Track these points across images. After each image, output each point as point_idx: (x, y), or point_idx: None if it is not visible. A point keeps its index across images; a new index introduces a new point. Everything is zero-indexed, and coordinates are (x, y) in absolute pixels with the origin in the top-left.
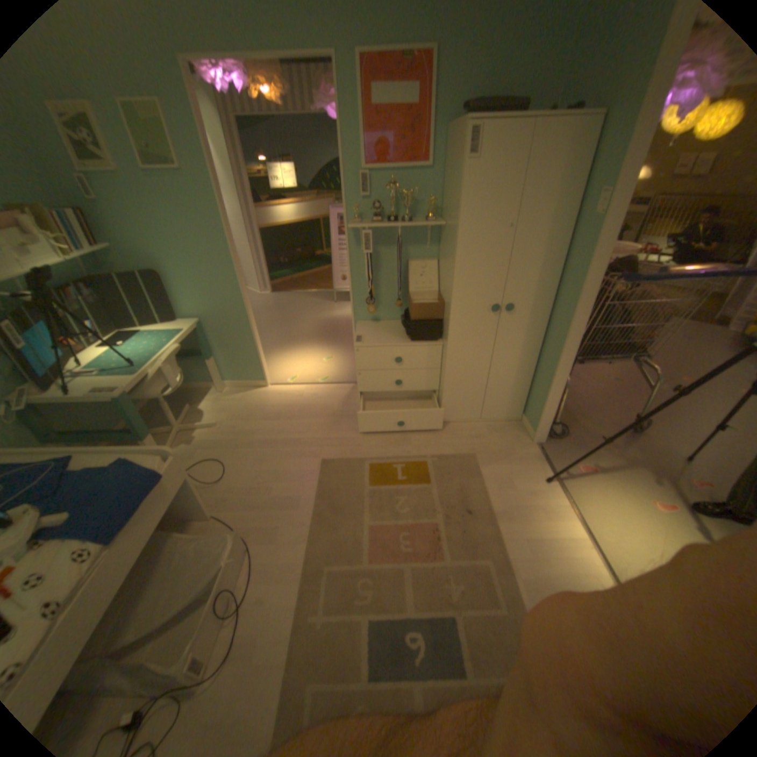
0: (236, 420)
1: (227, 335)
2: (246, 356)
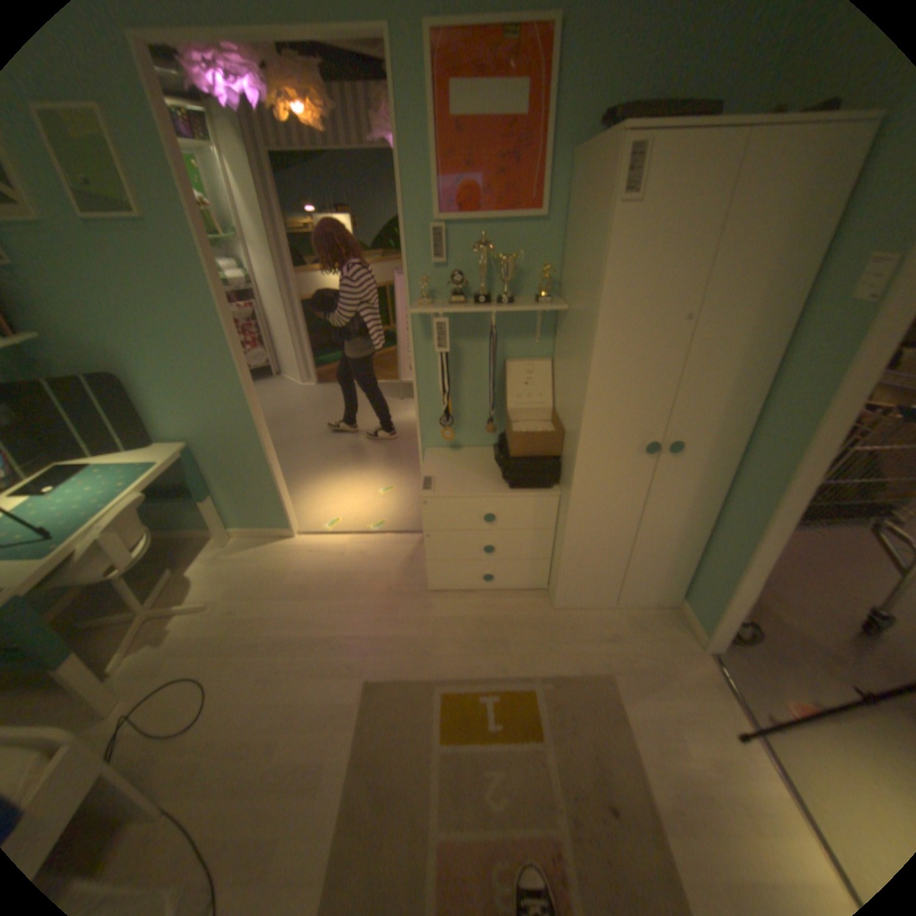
0: (233, 599)
1: (226, 464)
2: (256, 495)
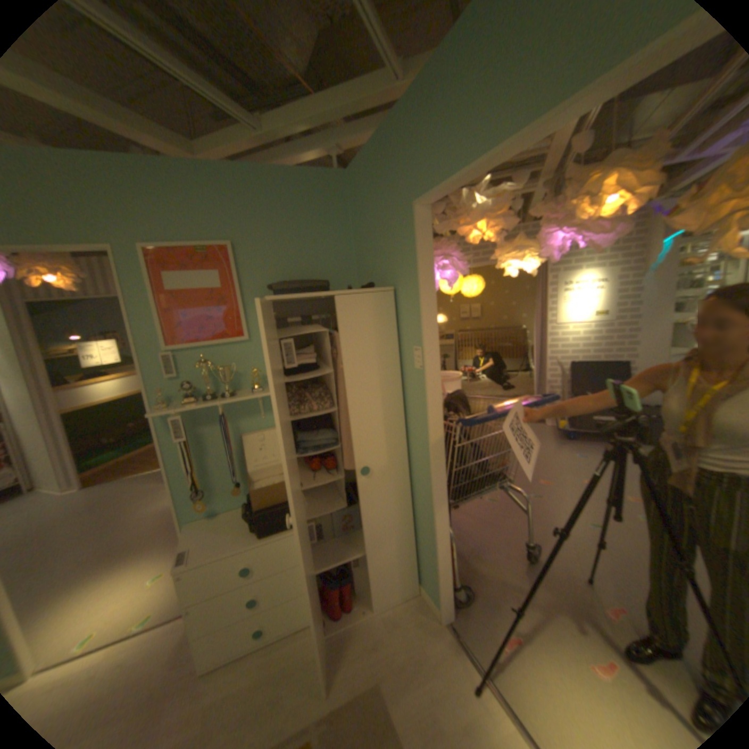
0: None
1: None
2: None
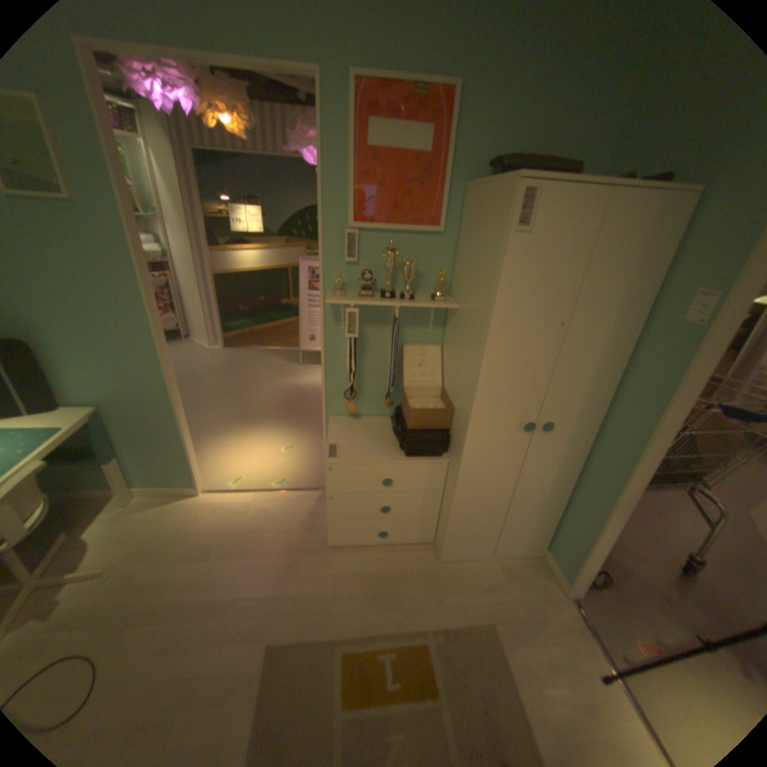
0: (134, 563)
1: (136, 428)
2: (164, 456)
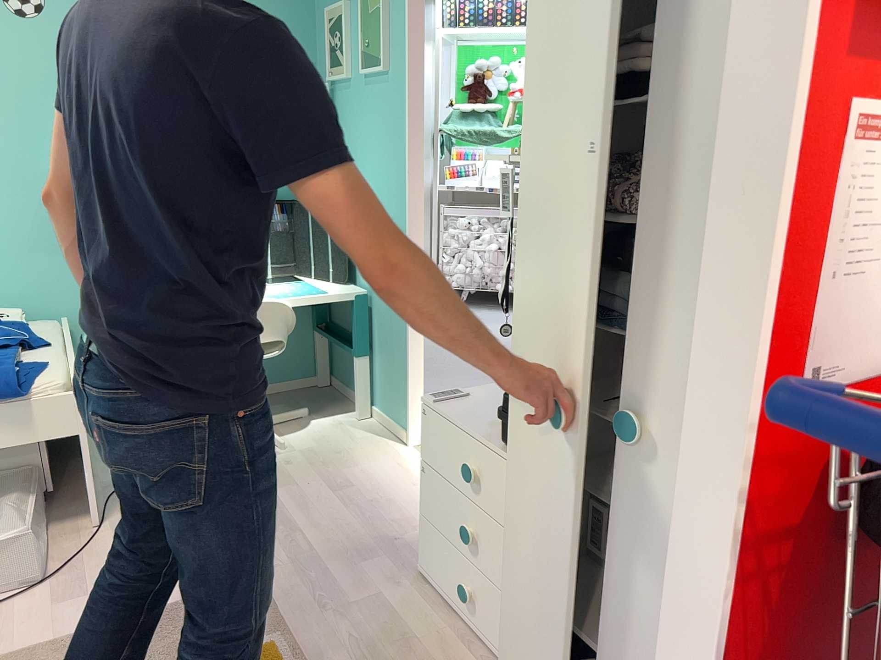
0: (304, 456)
1: (385, 326)
2: (396, 374)
